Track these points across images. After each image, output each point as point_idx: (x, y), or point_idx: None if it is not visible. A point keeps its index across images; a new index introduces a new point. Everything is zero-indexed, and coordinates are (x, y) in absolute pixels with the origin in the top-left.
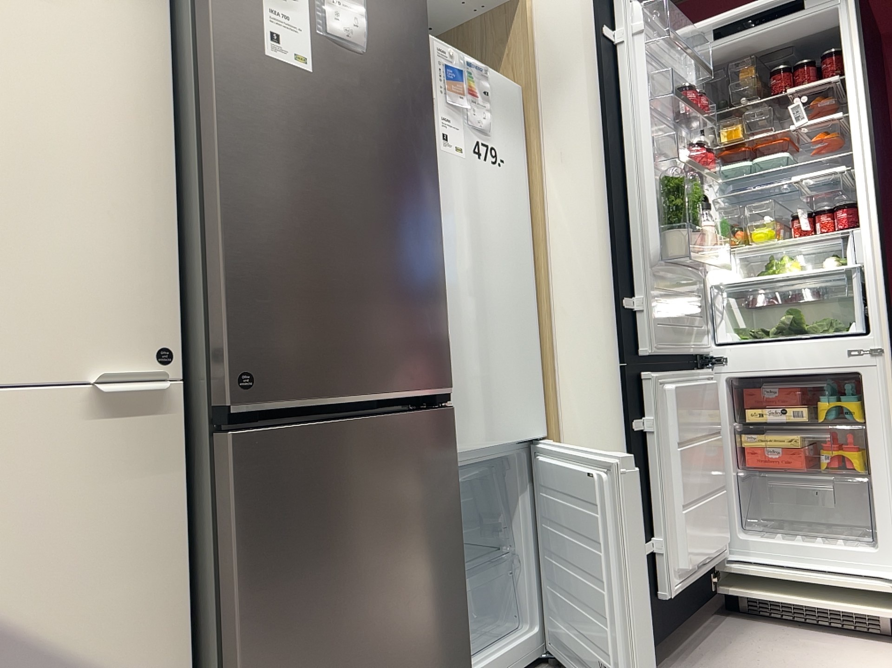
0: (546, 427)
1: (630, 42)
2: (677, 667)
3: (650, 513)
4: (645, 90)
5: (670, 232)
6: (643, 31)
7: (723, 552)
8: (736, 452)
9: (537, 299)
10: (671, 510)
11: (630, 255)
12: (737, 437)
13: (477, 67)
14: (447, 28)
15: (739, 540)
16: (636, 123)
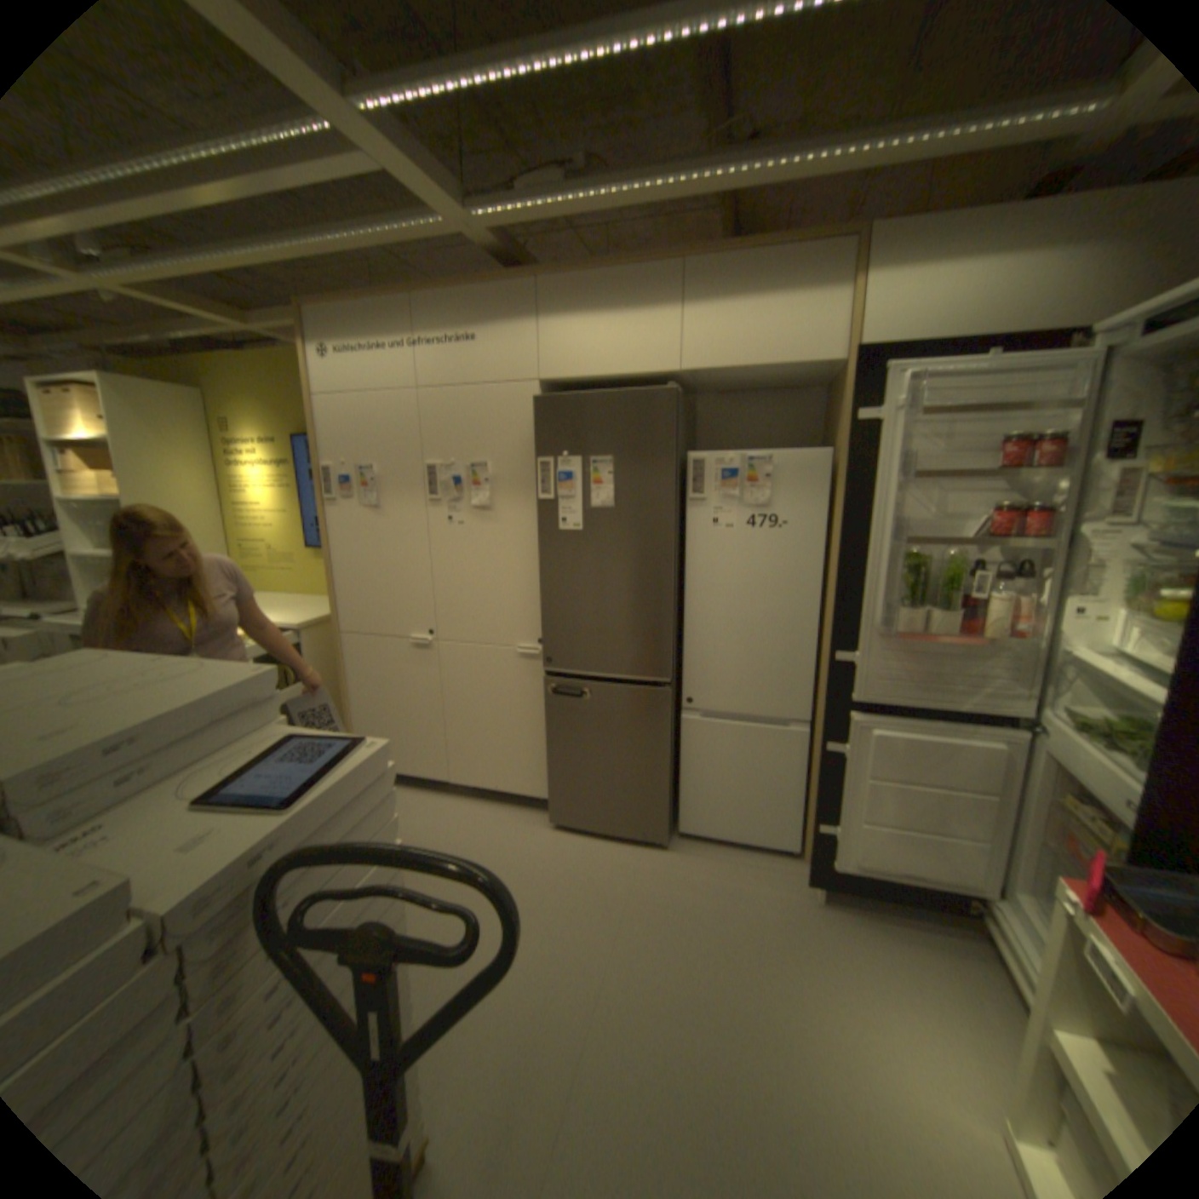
0: (817, 714)
1: (891, 419)
2: (846, 918)
3: (838, 810)
4: (898, 469)
5: (908, 605)
6: (914, 402)
7: (976, 893)
8: (1049, 826)
9: (825, 623)
10: (858, 819)
11: (858, 618)
12: (1062, 814)
13: (760, 458)
14: (832, 375)
15: (1018, 900)
16: (883, 501)
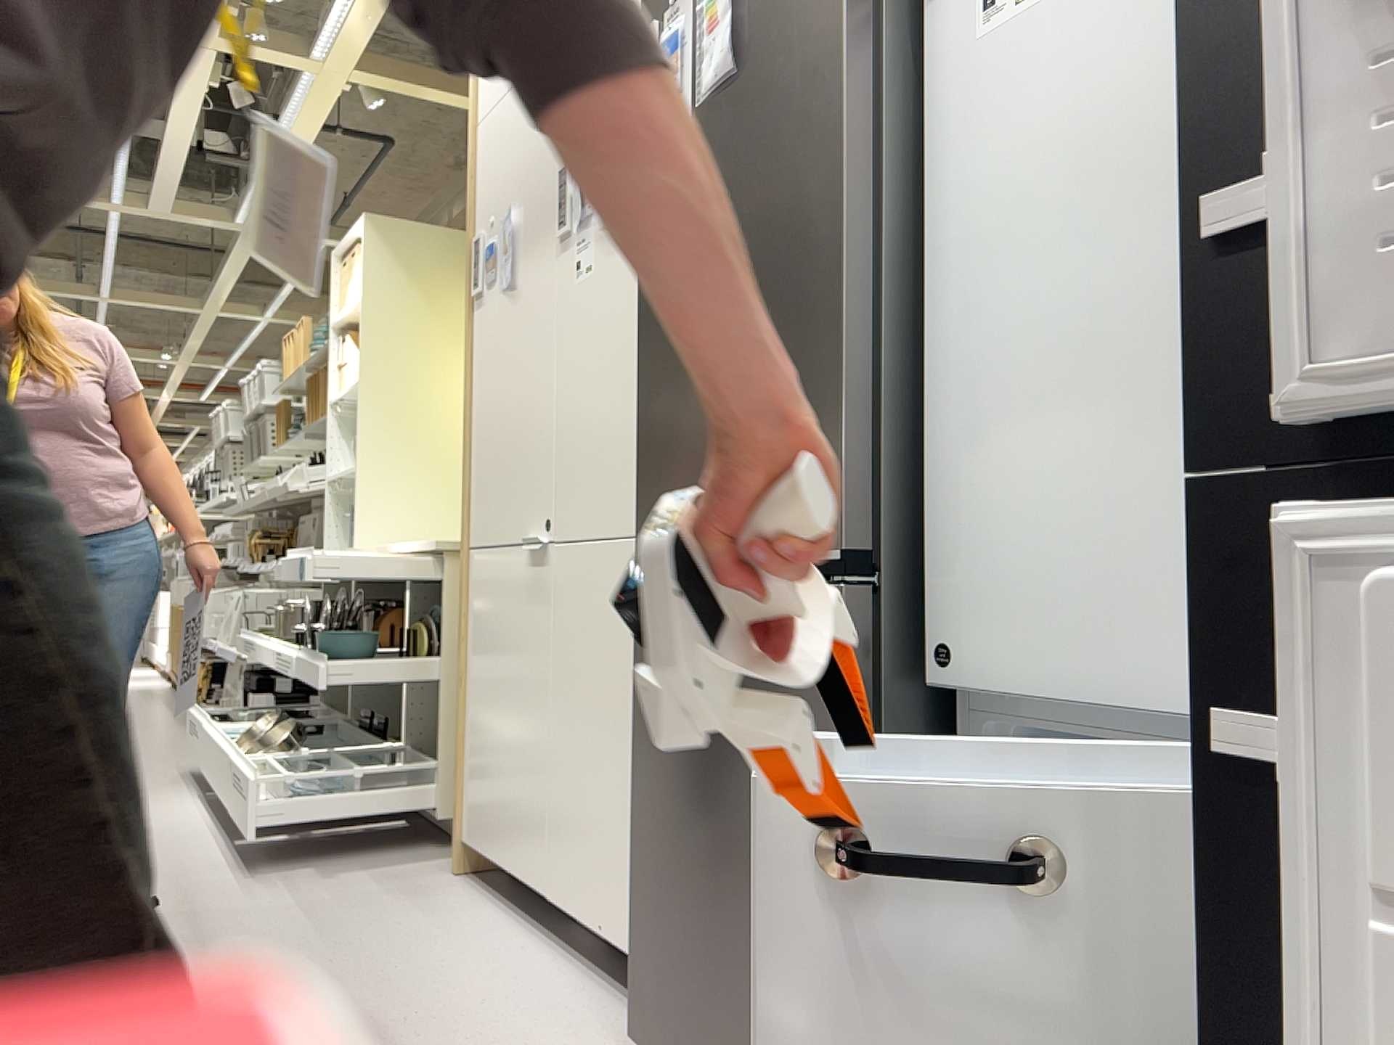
0: None
1: None
2: None
3: None
4: None
5: None
6: None
7: None
8: None
9: None
10: None
11: None
12: None
13: None
14: None
15: None
16: None
